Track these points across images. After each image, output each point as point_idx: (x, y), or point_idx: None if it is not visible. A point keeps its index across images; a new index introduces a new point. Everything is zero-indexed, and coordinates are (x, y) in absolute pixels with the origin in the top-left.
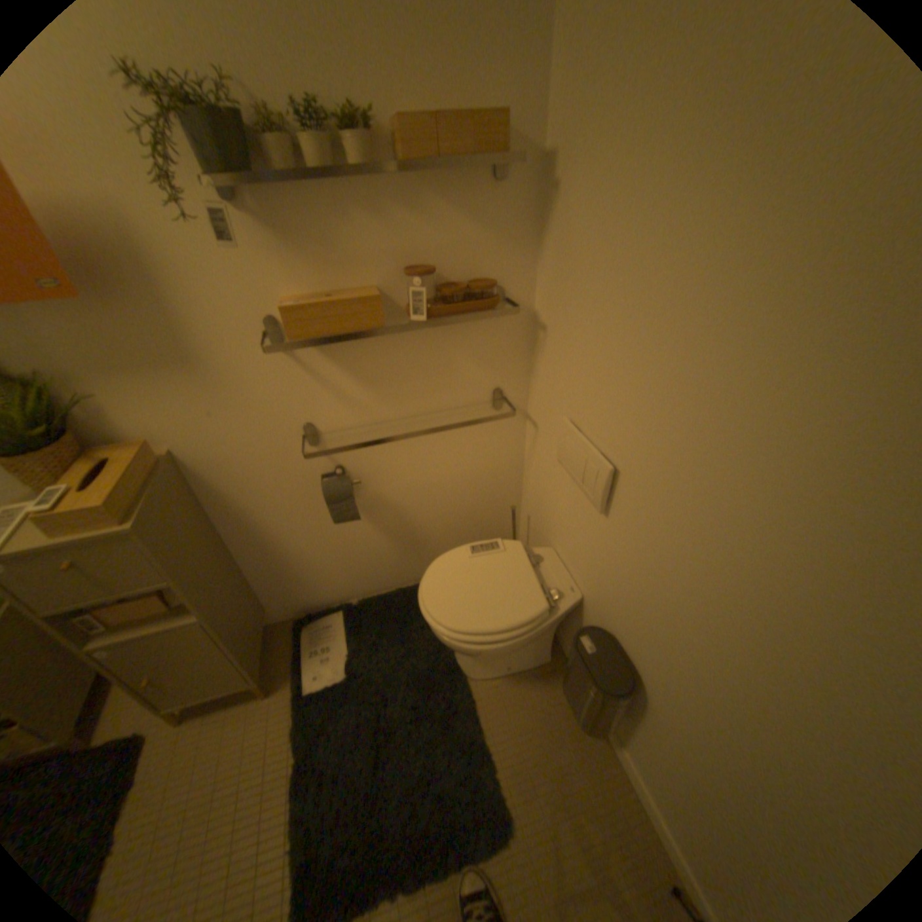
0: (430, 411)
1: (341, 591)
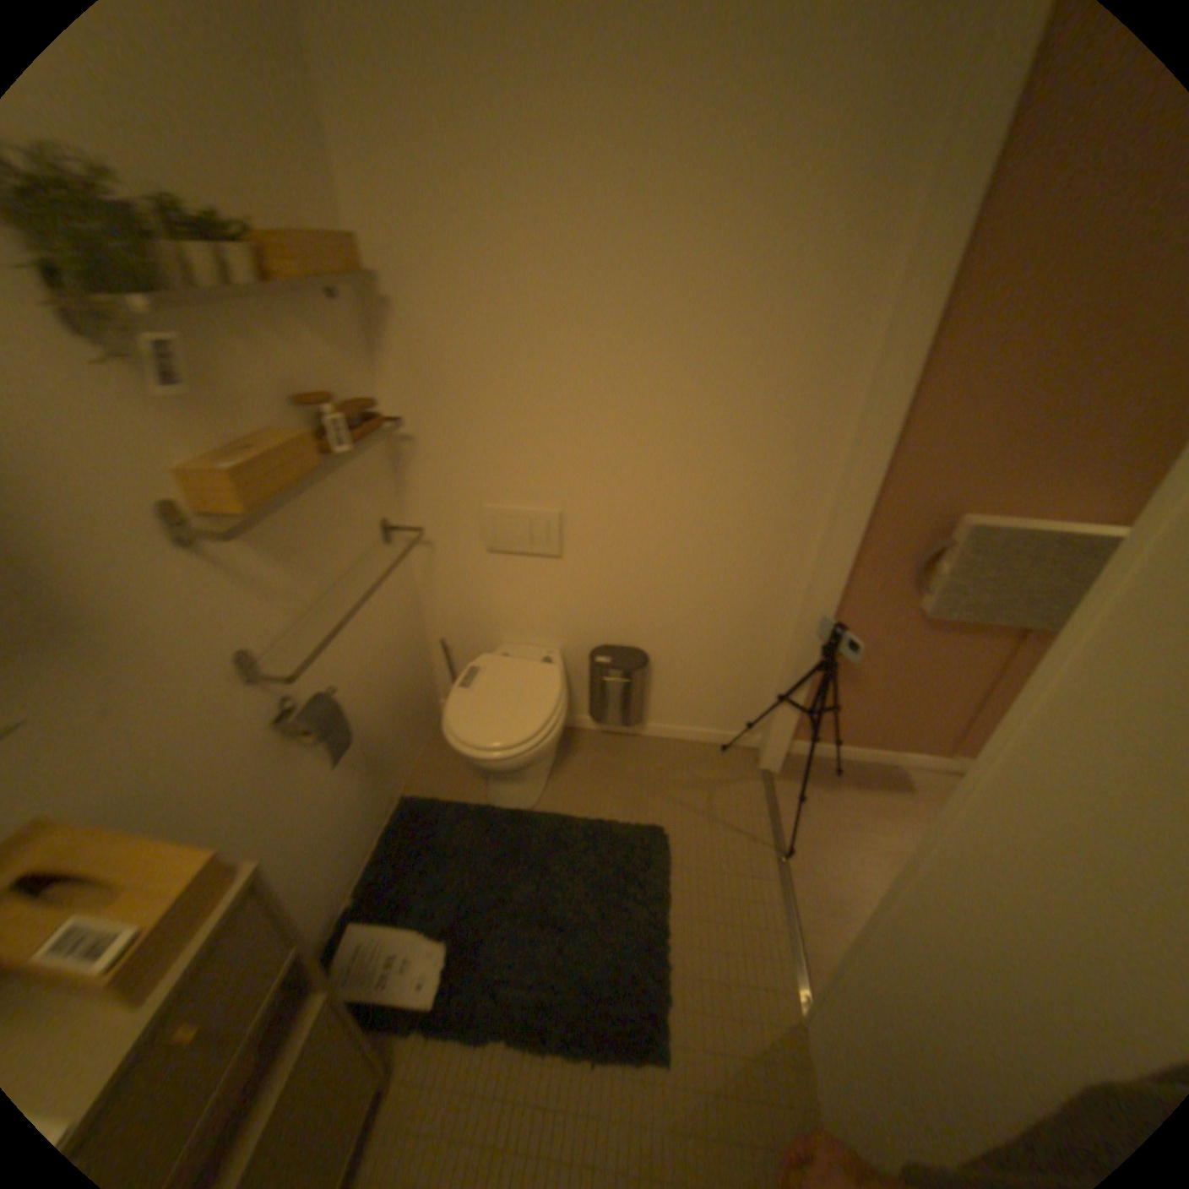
0: (345, 572)
1: (326, 905)
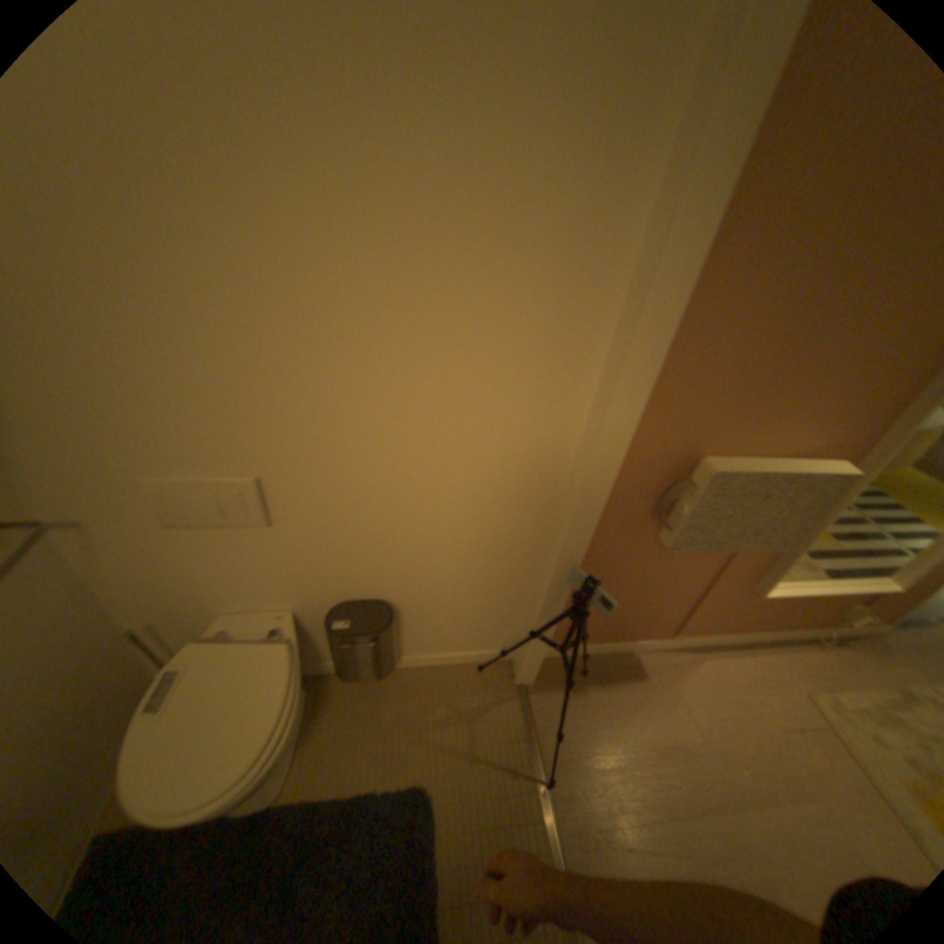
0: None
1: None
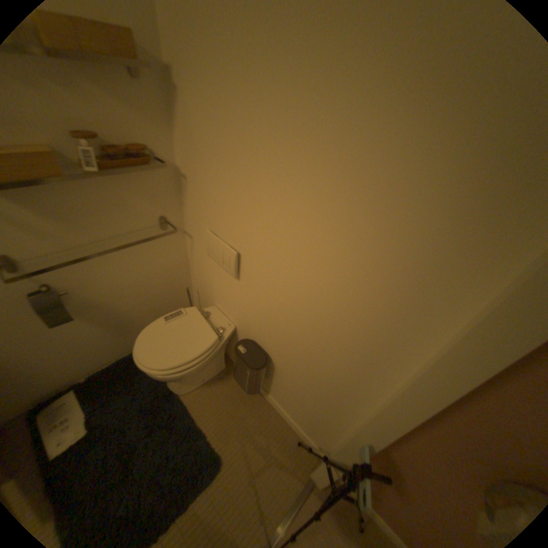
0: (113, 235)
1: (66, 377)
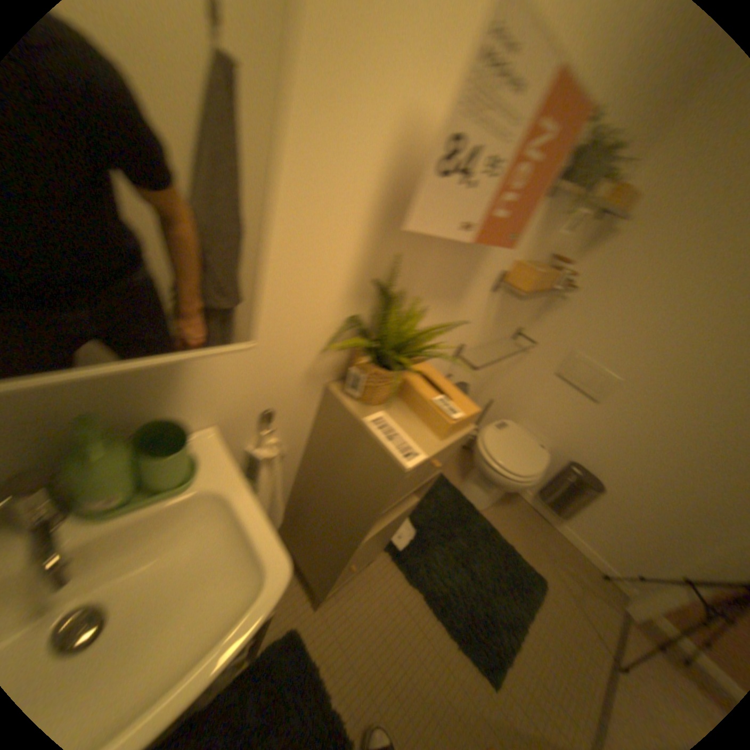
0: (498, 339)
1: None
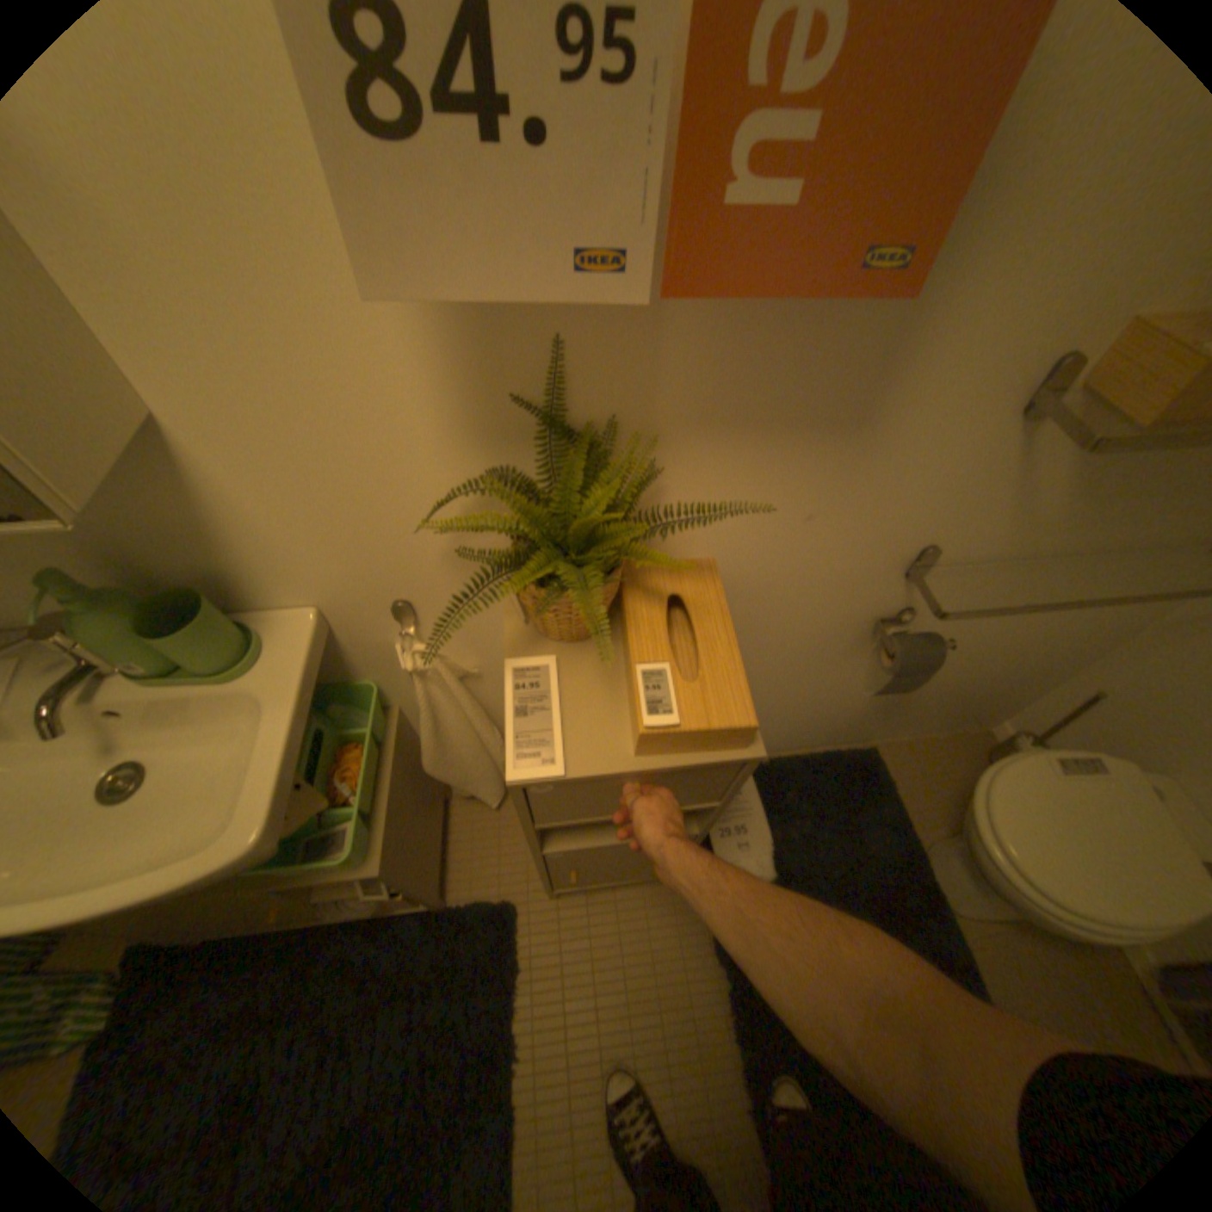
0: (1119, 543)
1: None
